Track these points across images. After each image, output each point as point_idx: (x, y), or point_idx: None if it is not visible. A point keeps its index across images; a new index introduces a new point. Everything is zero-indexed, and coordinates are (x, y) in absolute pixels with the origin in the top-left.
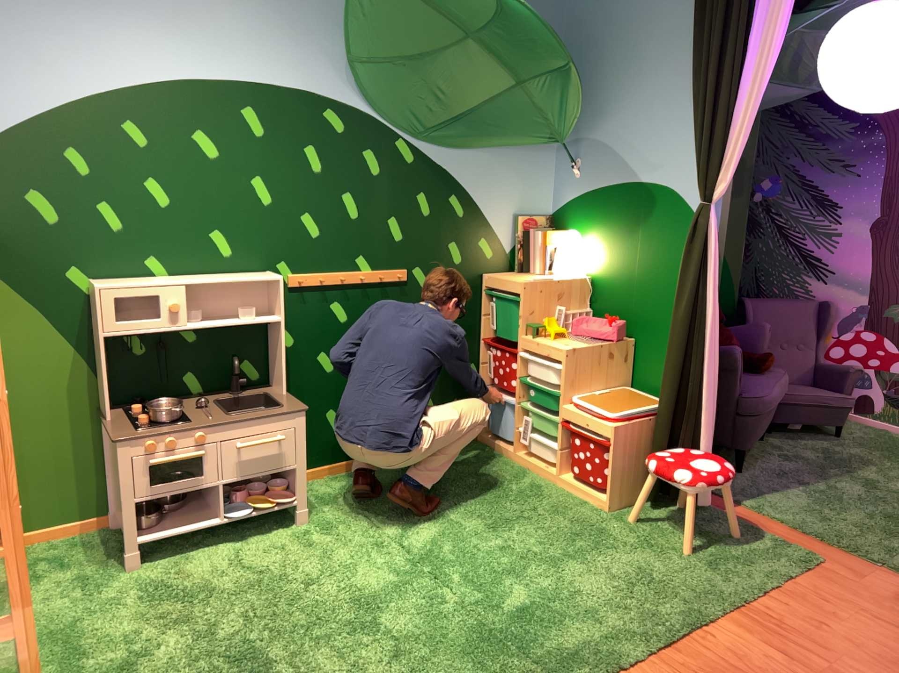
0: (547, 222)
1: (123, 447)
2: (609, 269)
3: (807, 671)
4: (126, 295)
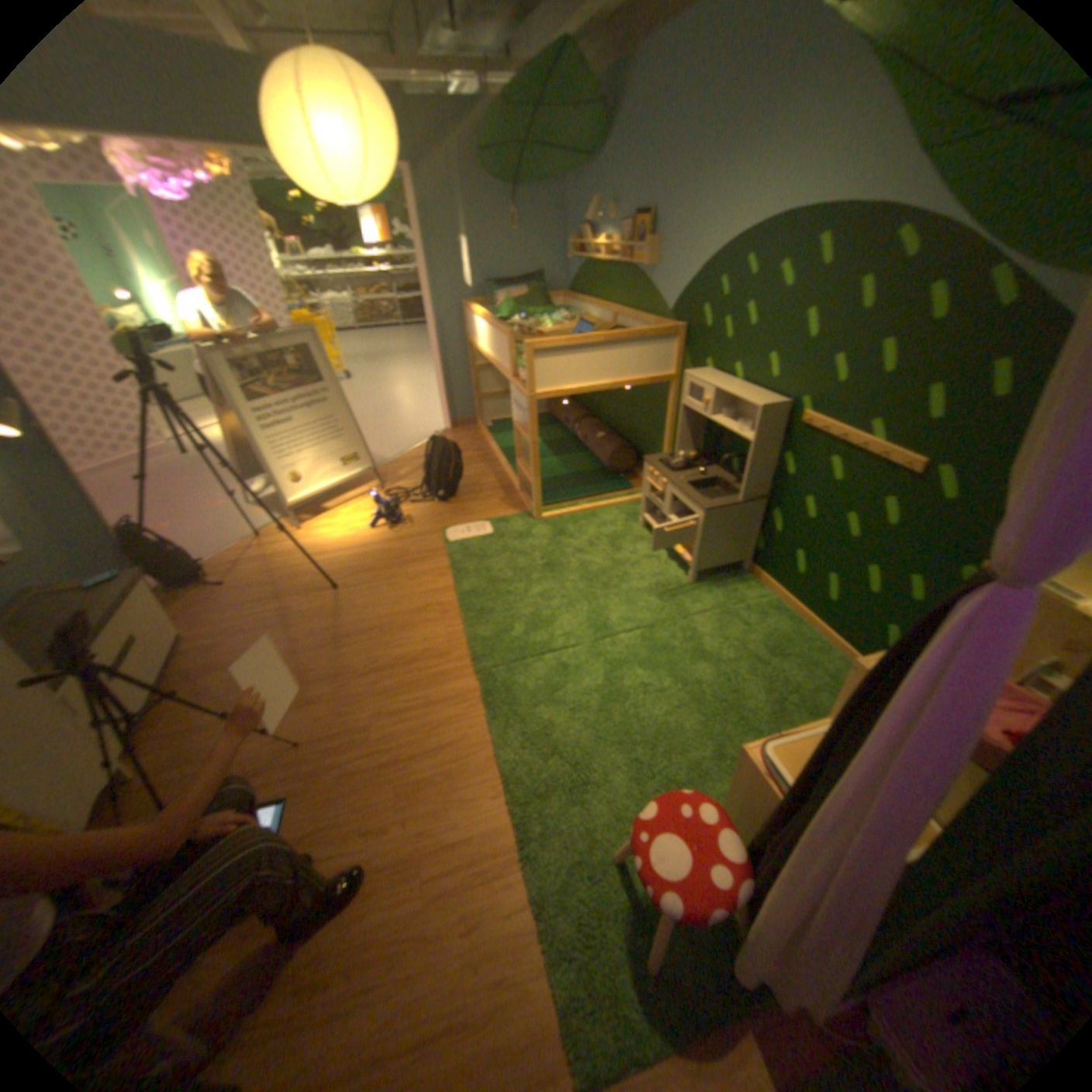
0: None
1: (644, 464)
2: None
3: (426, 851)
4: (692, 383)
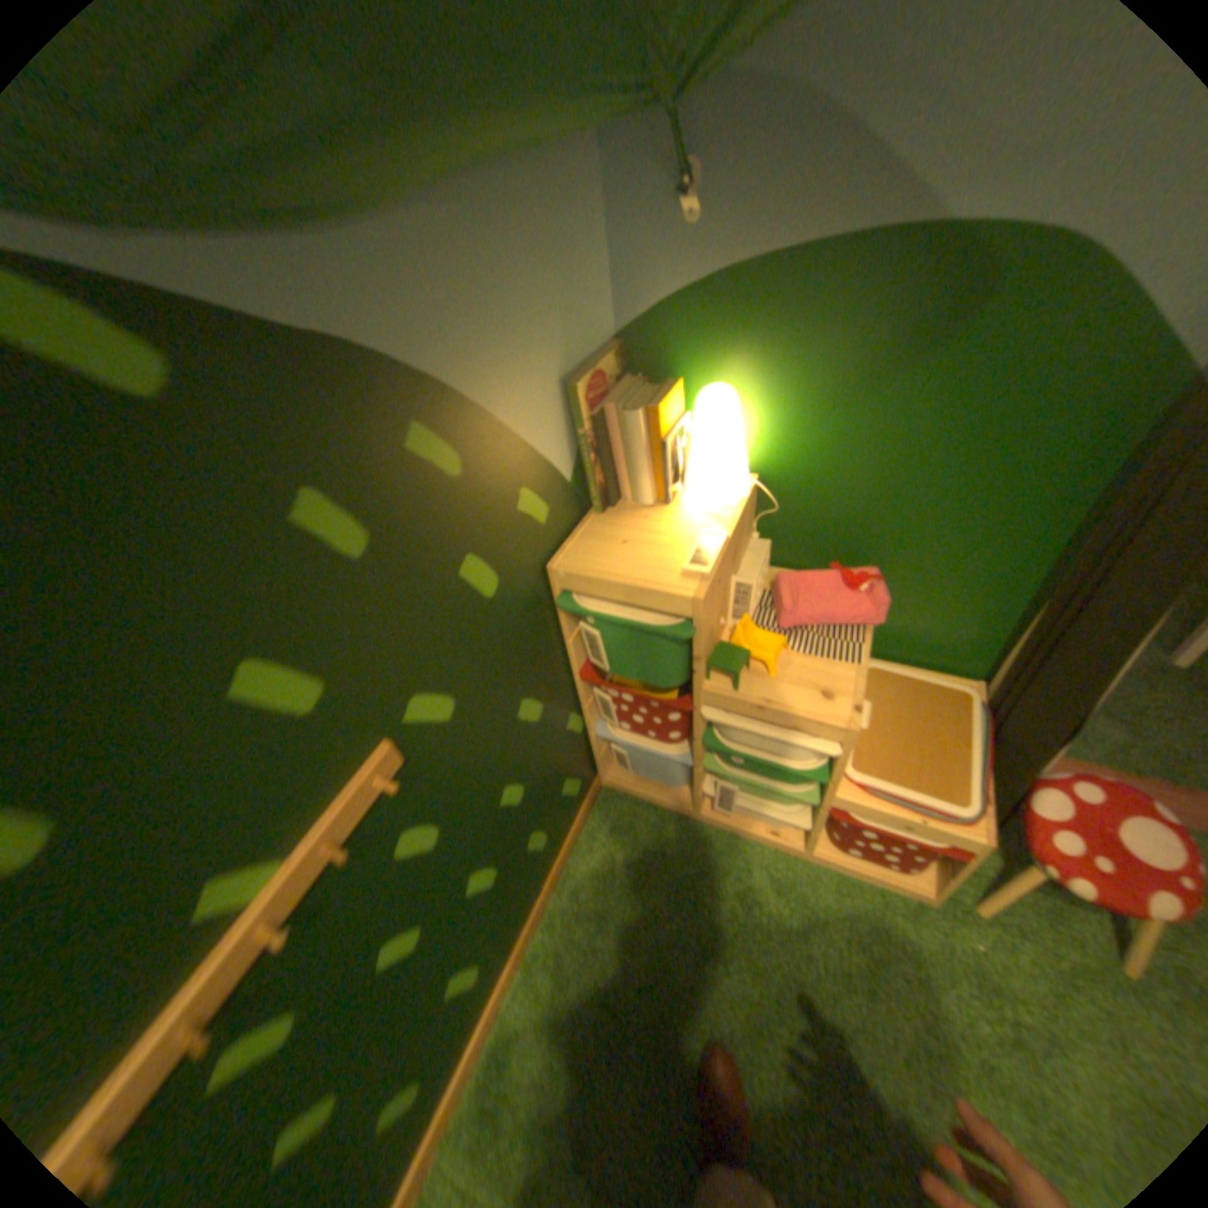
0: (619, 364)
1: None
2: (809, 457)
3: None
4: None
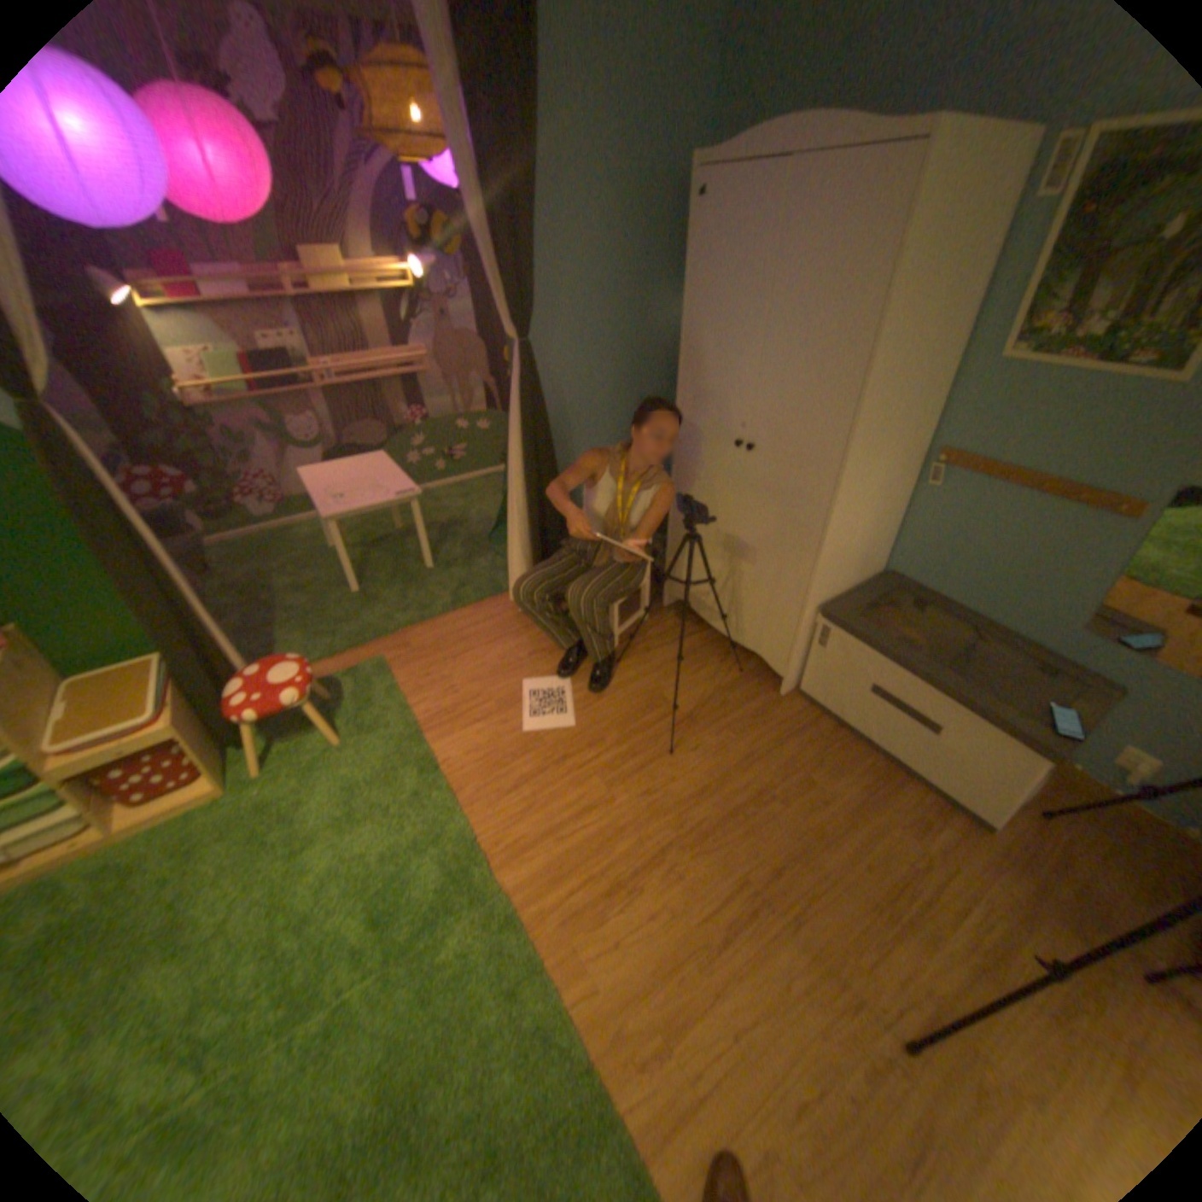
0: None
1: None
2: None
3: (494, 716)
4: None
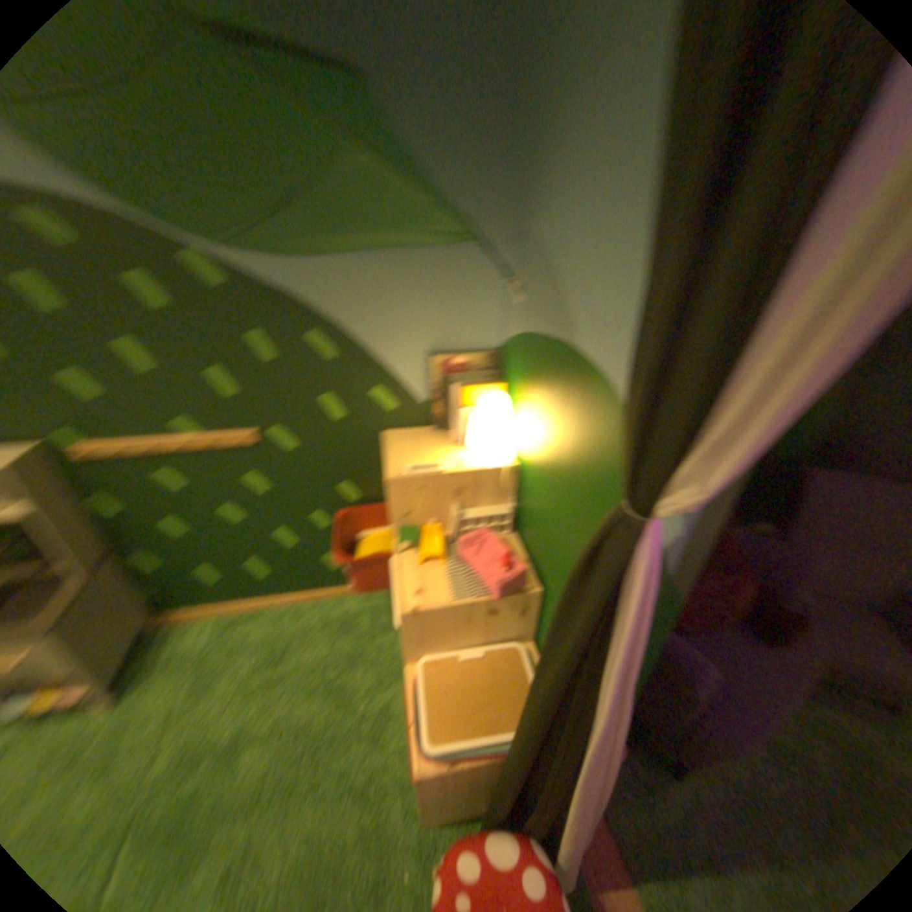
0: (484, 363)
1: None
2: (533, 471)
3: None
4: None
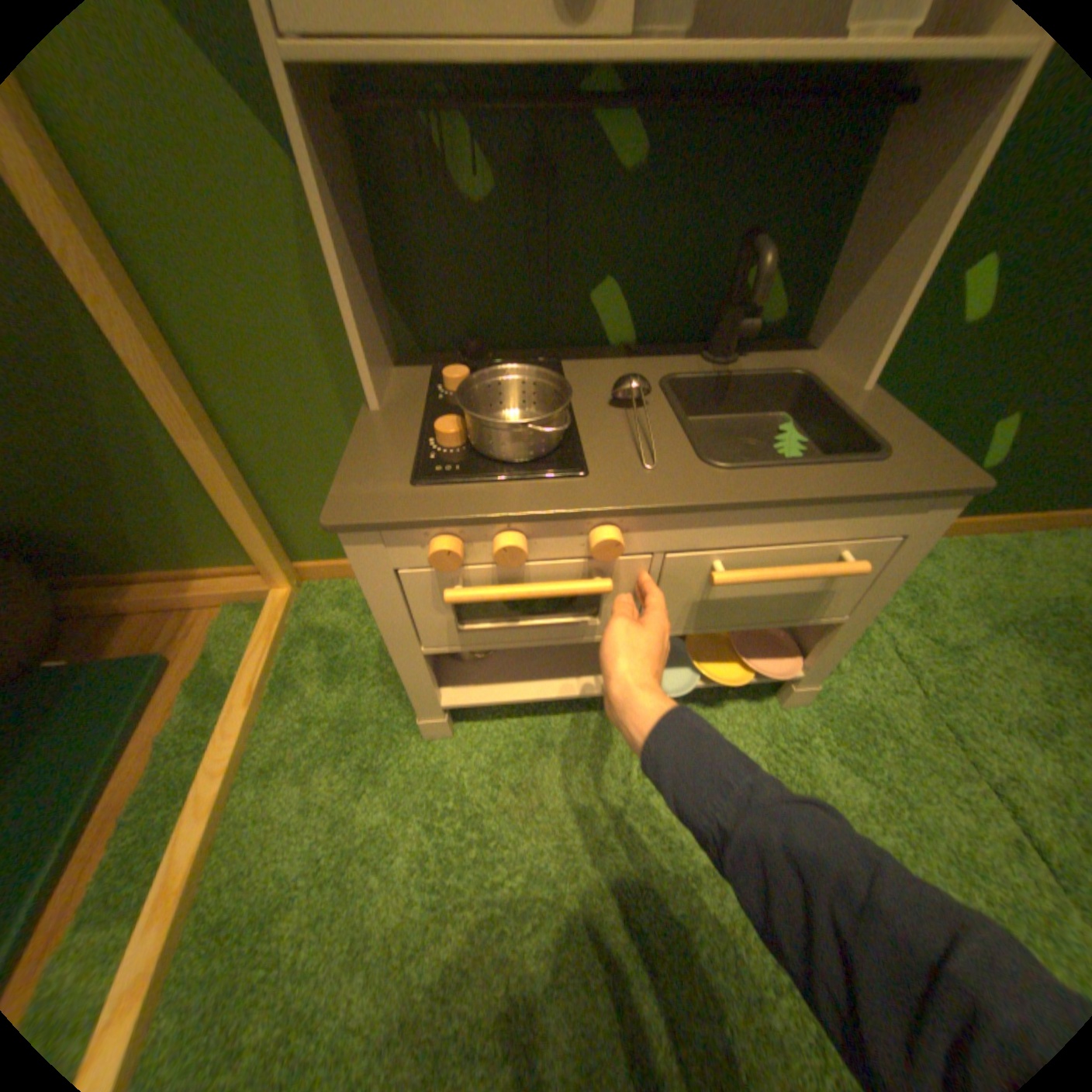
0: None
1: (361, 544)
2: None
3: None
4: None
